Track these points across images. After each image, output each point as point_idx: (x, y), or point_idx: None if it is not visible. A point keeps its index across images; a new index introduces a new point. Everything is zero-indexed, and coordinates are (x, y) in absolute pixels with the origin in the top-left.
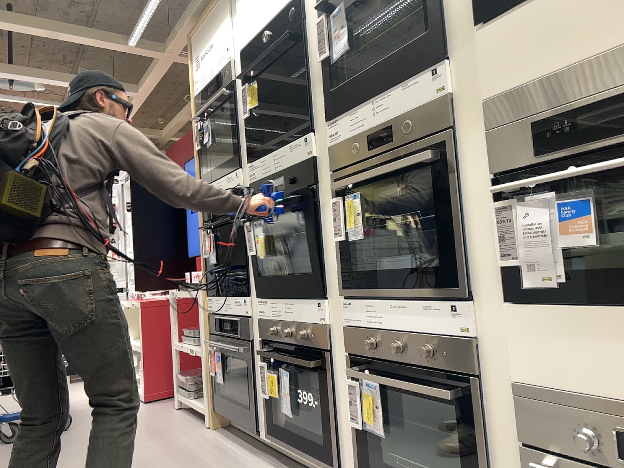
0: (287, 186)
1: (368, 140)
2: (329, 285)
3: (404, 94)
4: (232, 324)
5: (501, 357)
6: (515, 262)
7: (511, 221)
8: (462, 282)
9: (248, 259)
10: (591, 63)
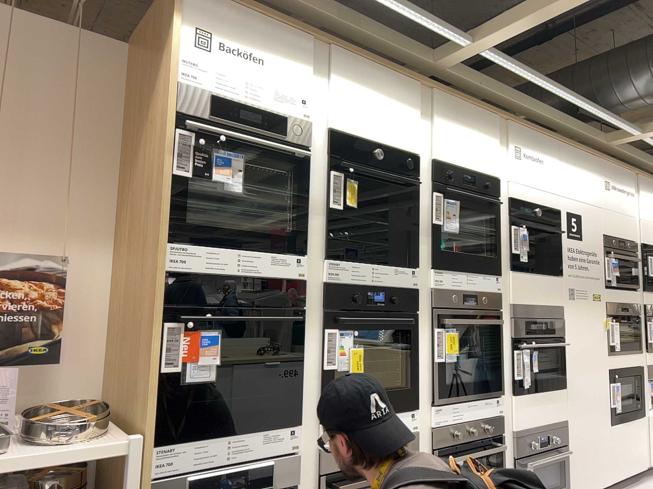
0: (389, 304)
1: (463, 297)
2: (418, 396)
3: (484, 281)
4: (252, 474)
5: (507, 421)
6: (519, 376)
7: (519, 359)
8: (501, 387)
9: (303, 374)
10: (532, 305)
